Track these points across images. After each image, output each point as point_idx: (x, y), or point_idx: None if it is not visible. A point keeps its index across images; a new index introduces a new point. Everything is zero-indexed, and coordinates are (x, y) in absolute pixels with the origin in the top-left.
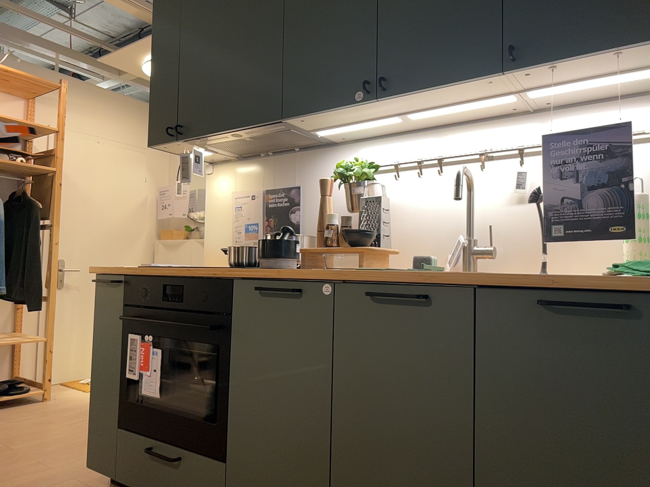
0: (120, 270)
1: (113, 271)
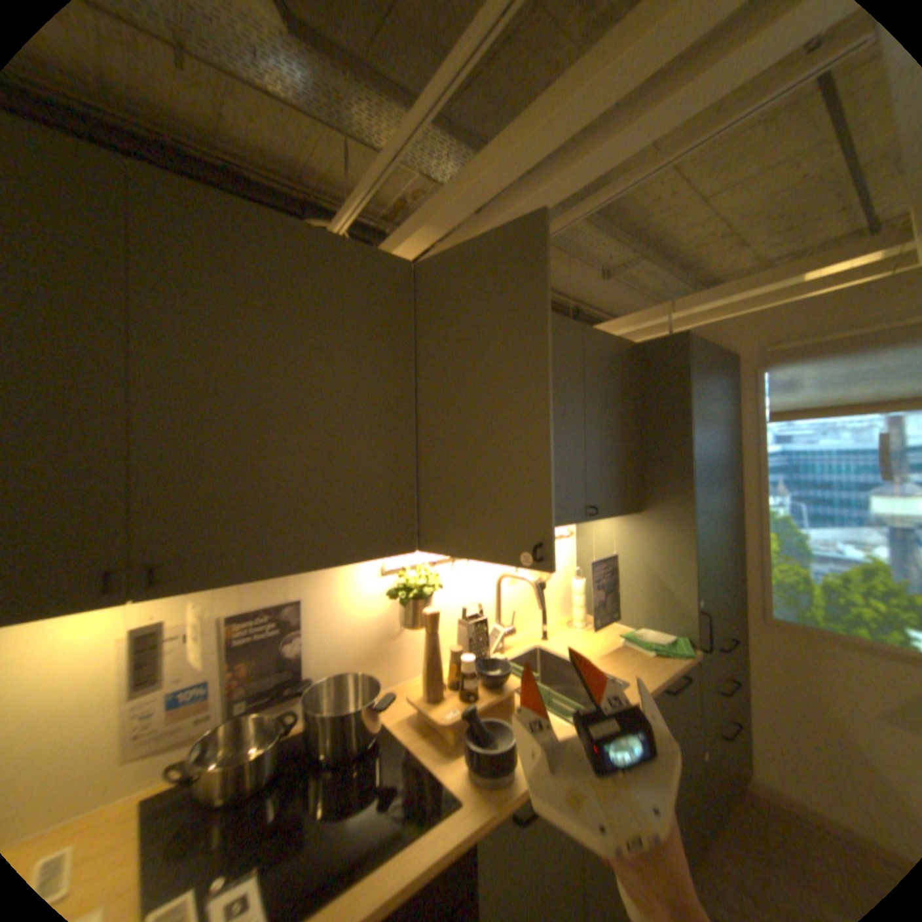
0: None
1: None
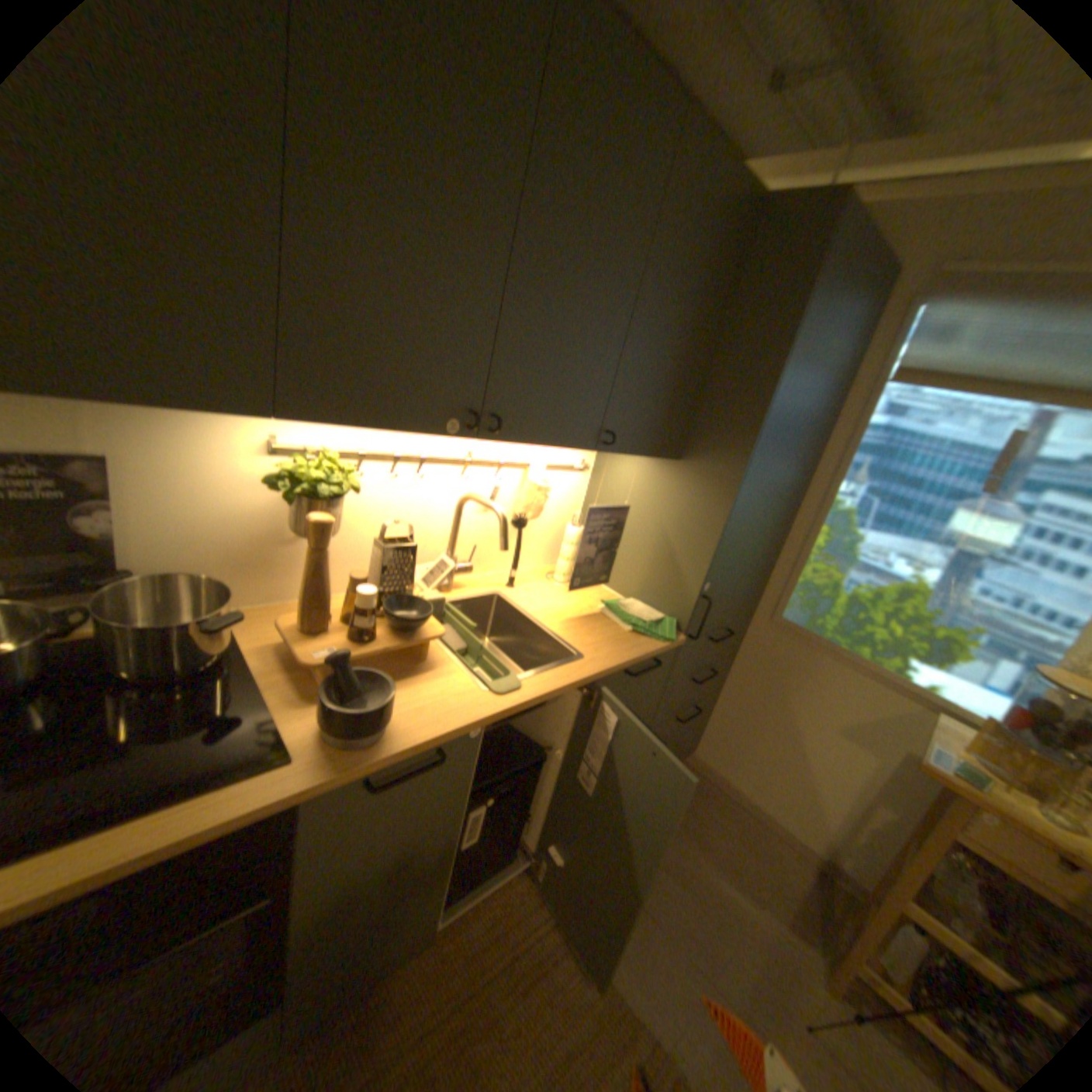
0: None
1: None
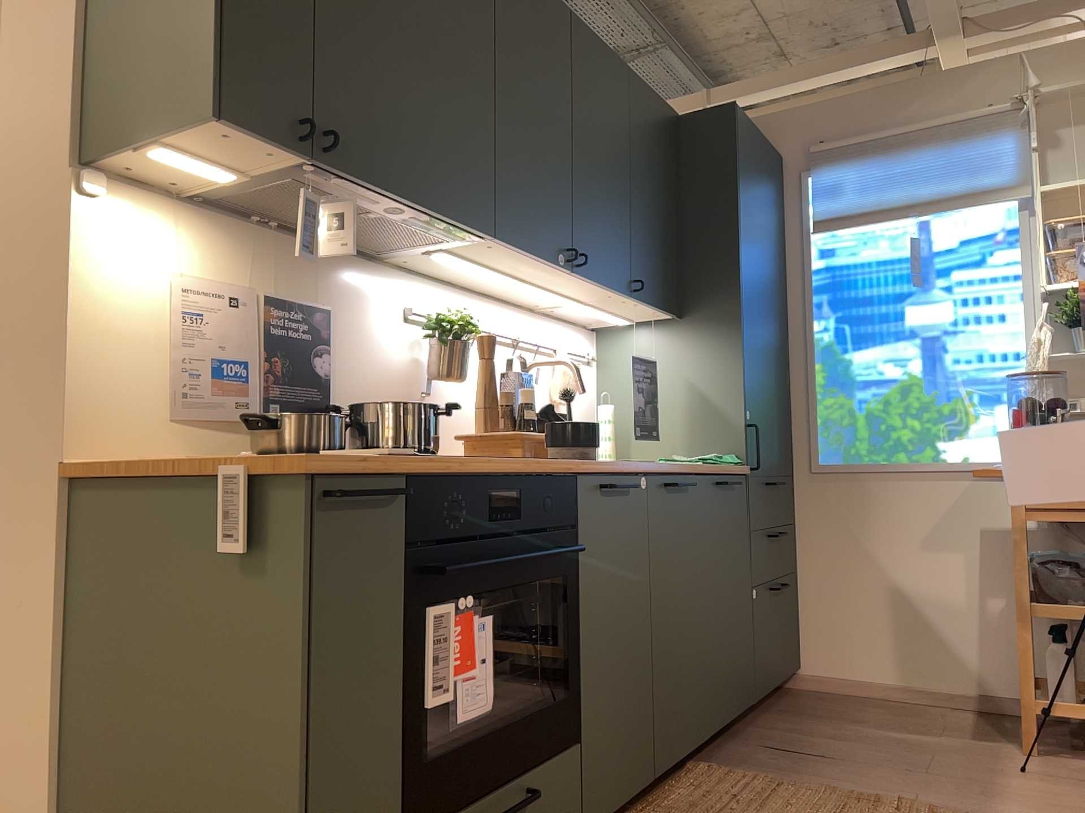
0: (409, 464)
1: (385, 467)
